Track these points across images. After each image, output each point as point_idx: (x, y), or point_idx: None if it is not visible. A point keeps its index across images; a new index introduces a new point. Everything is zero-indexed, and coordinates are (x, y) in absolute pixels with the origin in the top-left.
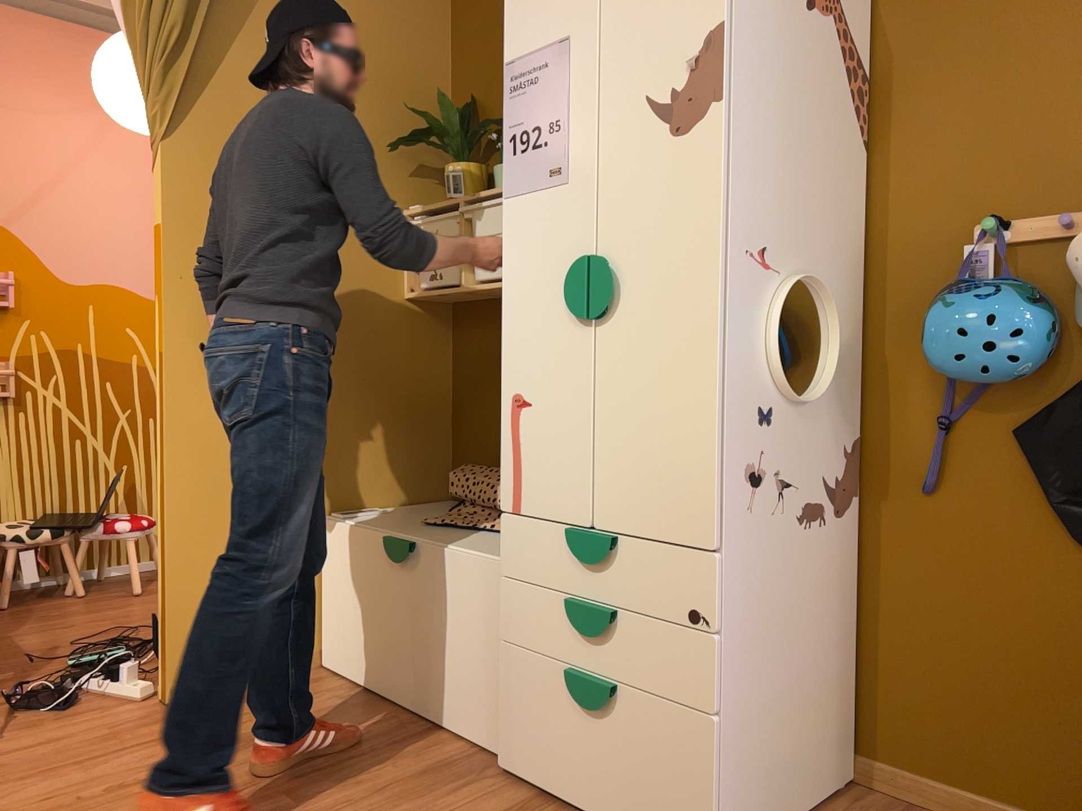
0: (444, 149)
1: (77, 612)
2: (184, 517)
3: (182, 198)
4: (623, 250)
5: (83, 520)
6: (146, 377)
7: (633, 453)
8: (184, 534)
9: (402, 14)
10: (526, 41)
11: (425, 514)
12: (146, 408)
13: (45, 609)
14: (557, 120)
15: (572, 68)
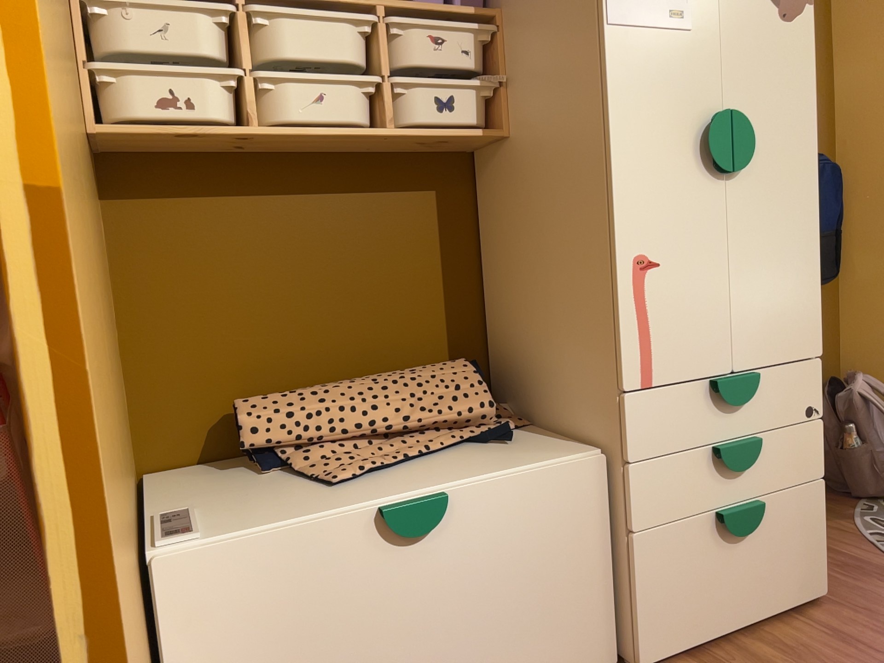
0: None
1: None
2: None
3: None
4: (747, 112)
5: None
6: None
7: (764, 293)
8: None
9: None
10: None
11: (246, 486)
12: None
13: None
14: None
15: None
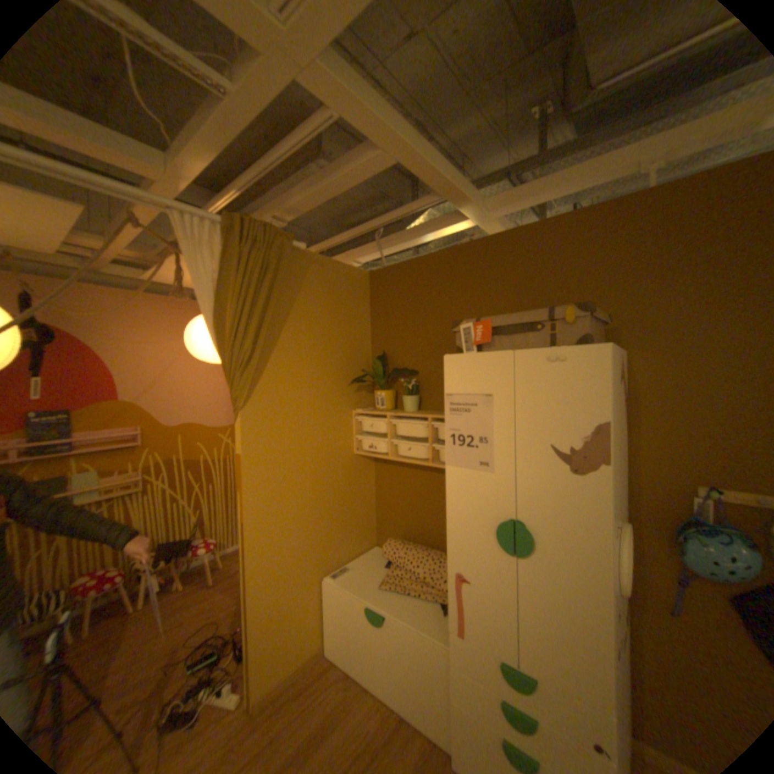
0: (374, 383)
1: (181, 610)
2: (256, 609)
3: (250, 438)
4: (535, 524)
5: (179, 550)
6: (206, 466)
7: (547, 639)
8: (256, 618)
9: (348, 313)
10: (460, 386)
11: (373, 570)
12: (207, 481)
13: (163, 608)
14: (484, 437)
15: (494, 411)
